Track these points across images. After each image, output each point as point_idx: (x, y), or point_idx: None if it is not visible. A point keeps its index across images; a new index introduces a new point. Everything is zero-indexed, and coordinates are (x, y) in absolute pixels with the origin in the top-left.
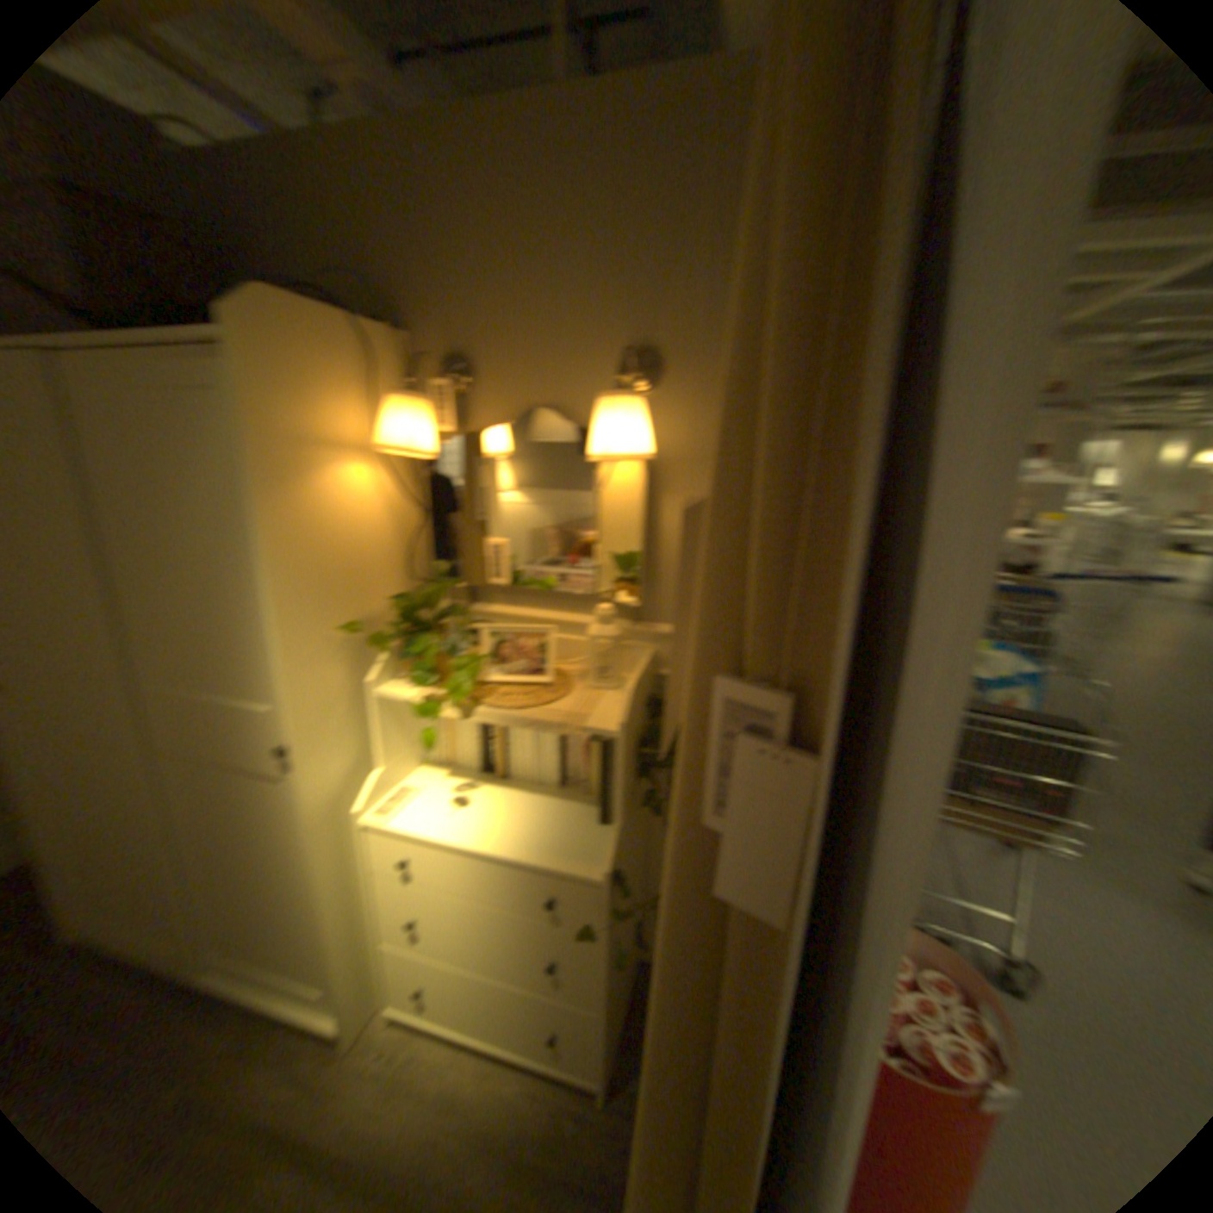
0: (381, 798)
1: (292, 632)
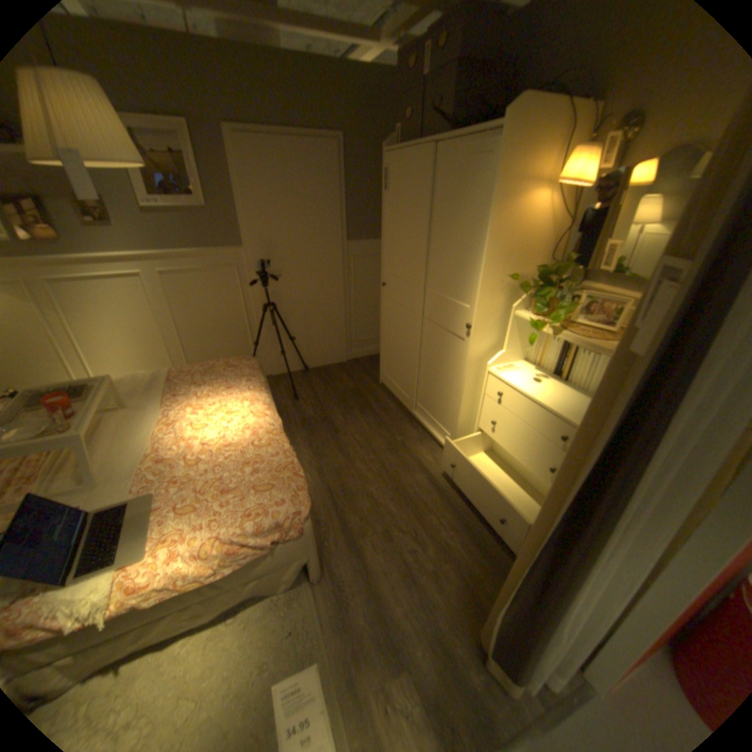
0: (503, 364)
1: (492, 272)
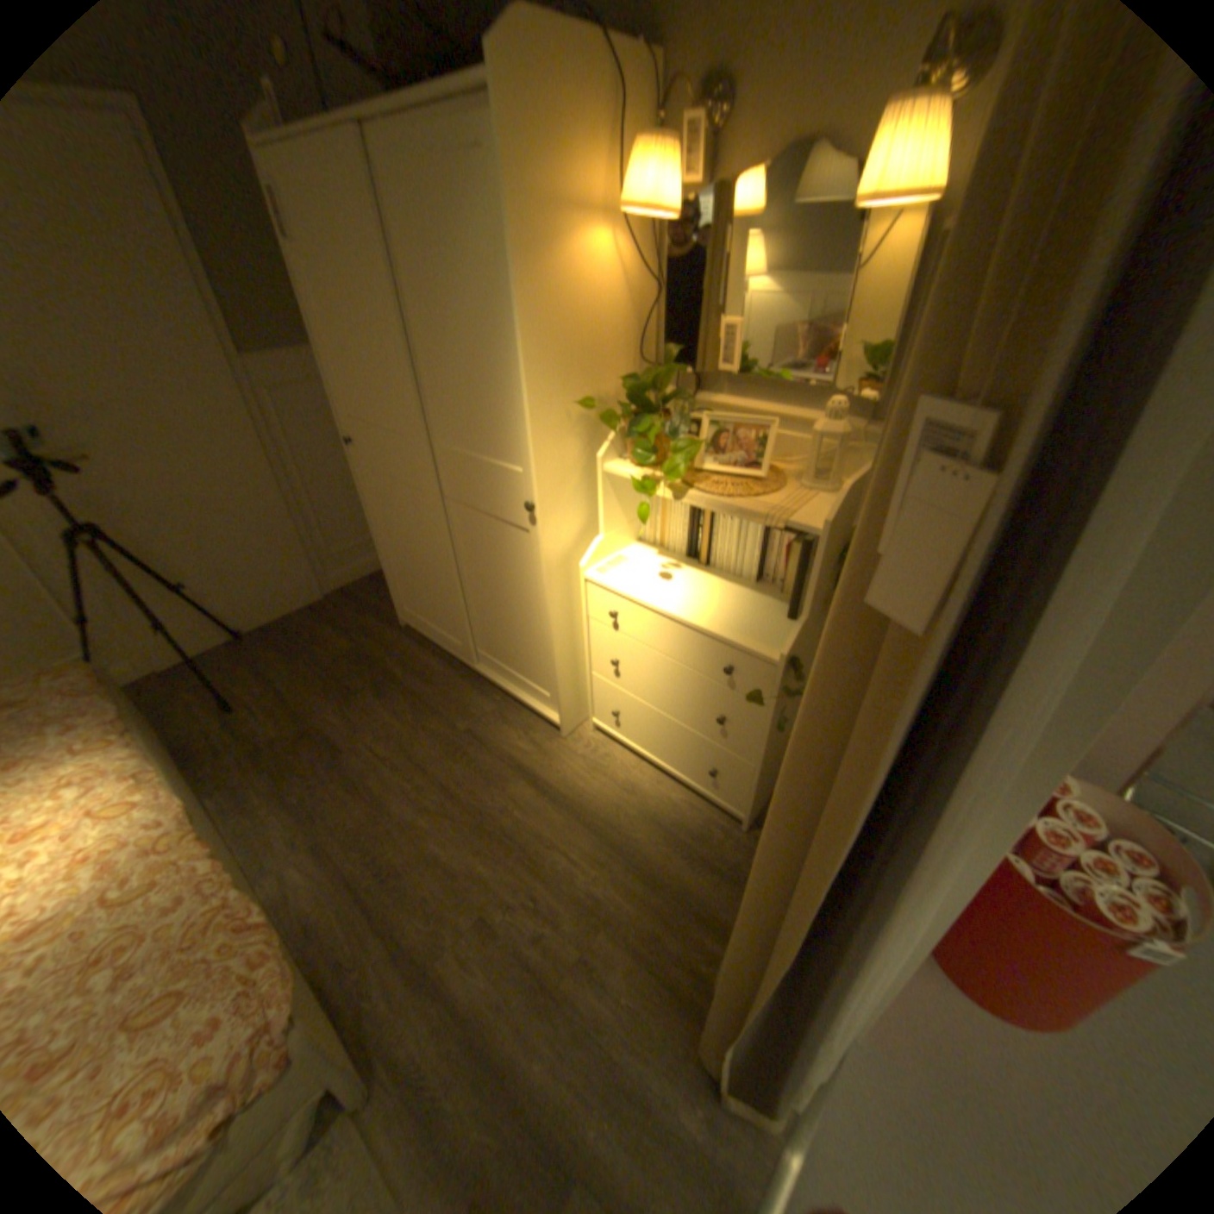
0: (605, 561)
1: (546, 402)
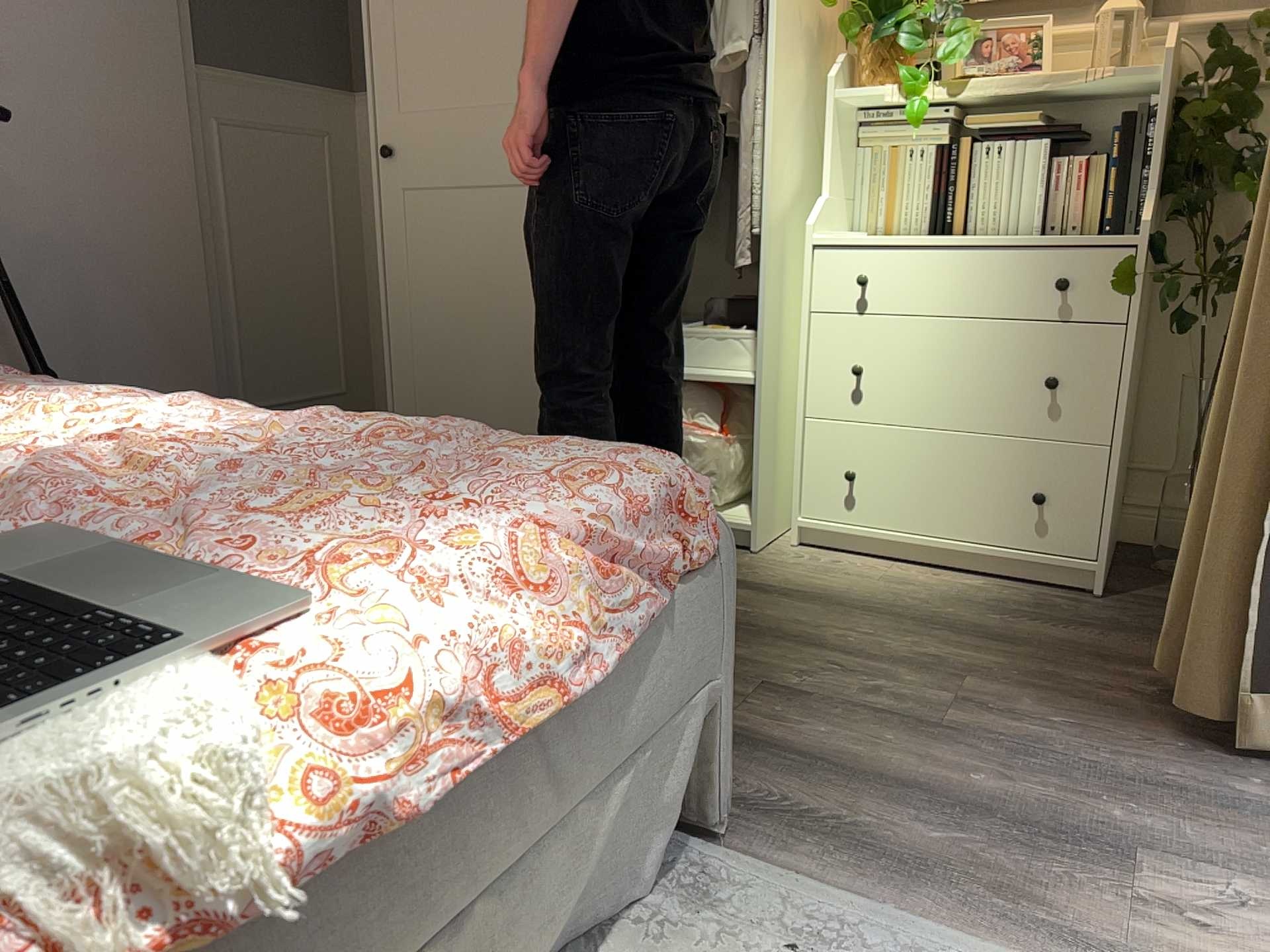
0: (831, 229)
1: None
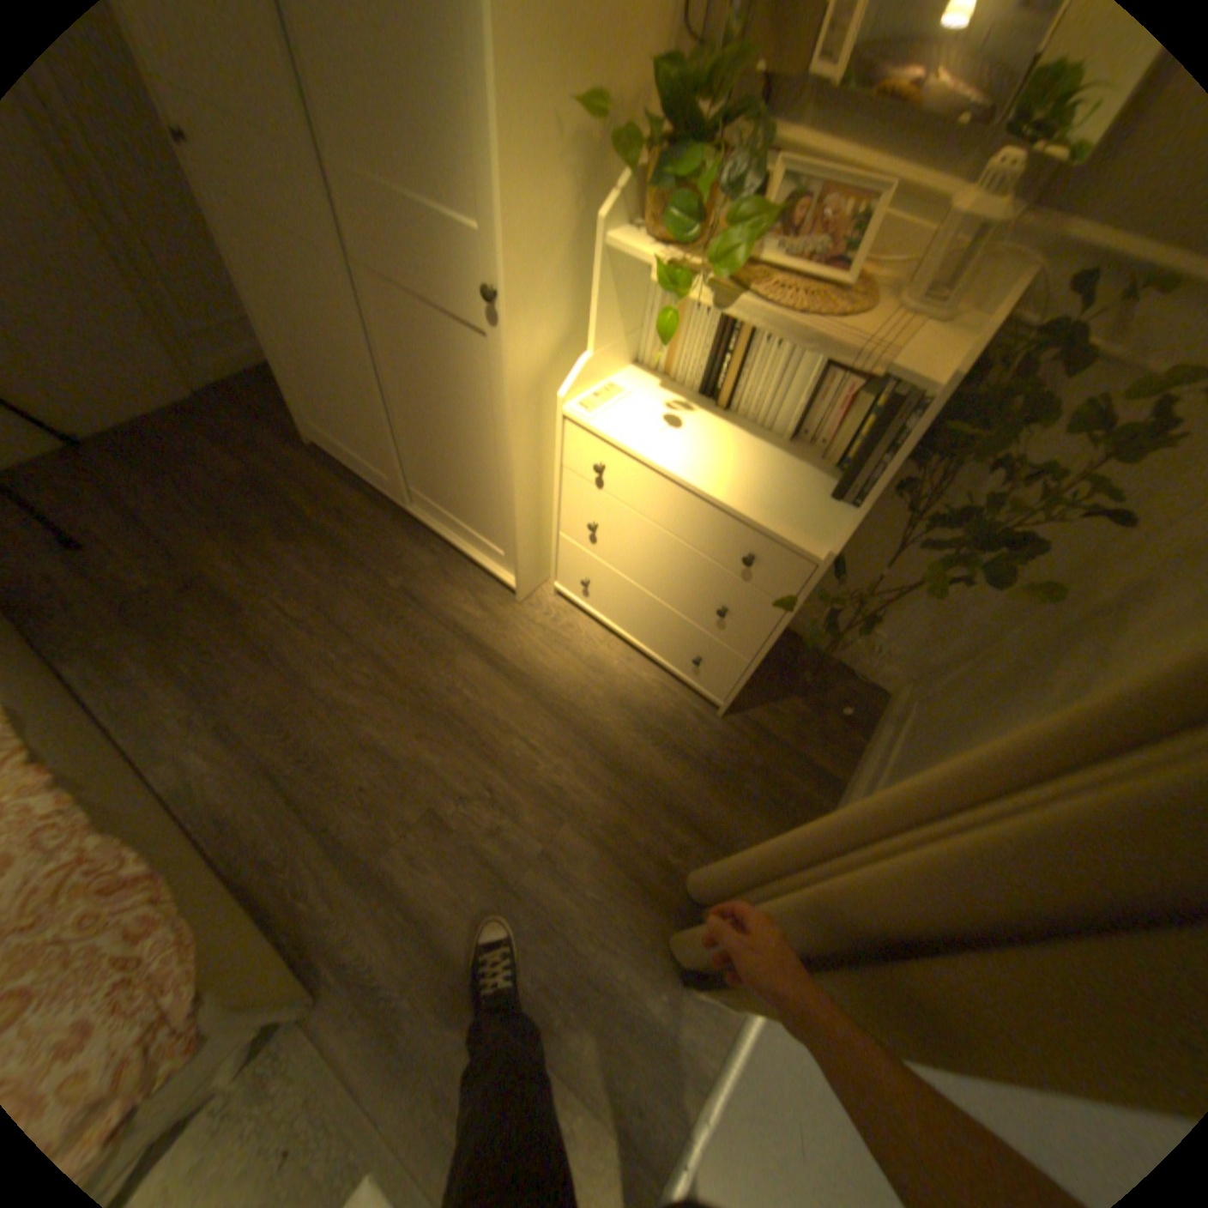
0: (592, 390)
1: (525, 88)
